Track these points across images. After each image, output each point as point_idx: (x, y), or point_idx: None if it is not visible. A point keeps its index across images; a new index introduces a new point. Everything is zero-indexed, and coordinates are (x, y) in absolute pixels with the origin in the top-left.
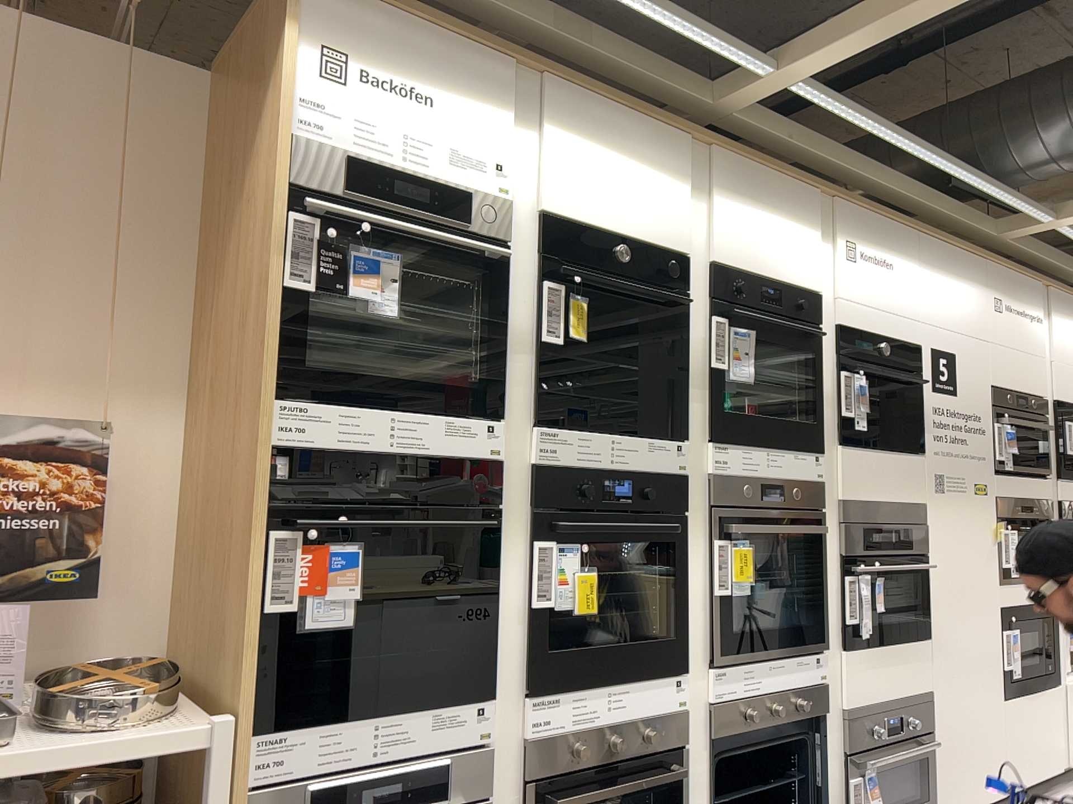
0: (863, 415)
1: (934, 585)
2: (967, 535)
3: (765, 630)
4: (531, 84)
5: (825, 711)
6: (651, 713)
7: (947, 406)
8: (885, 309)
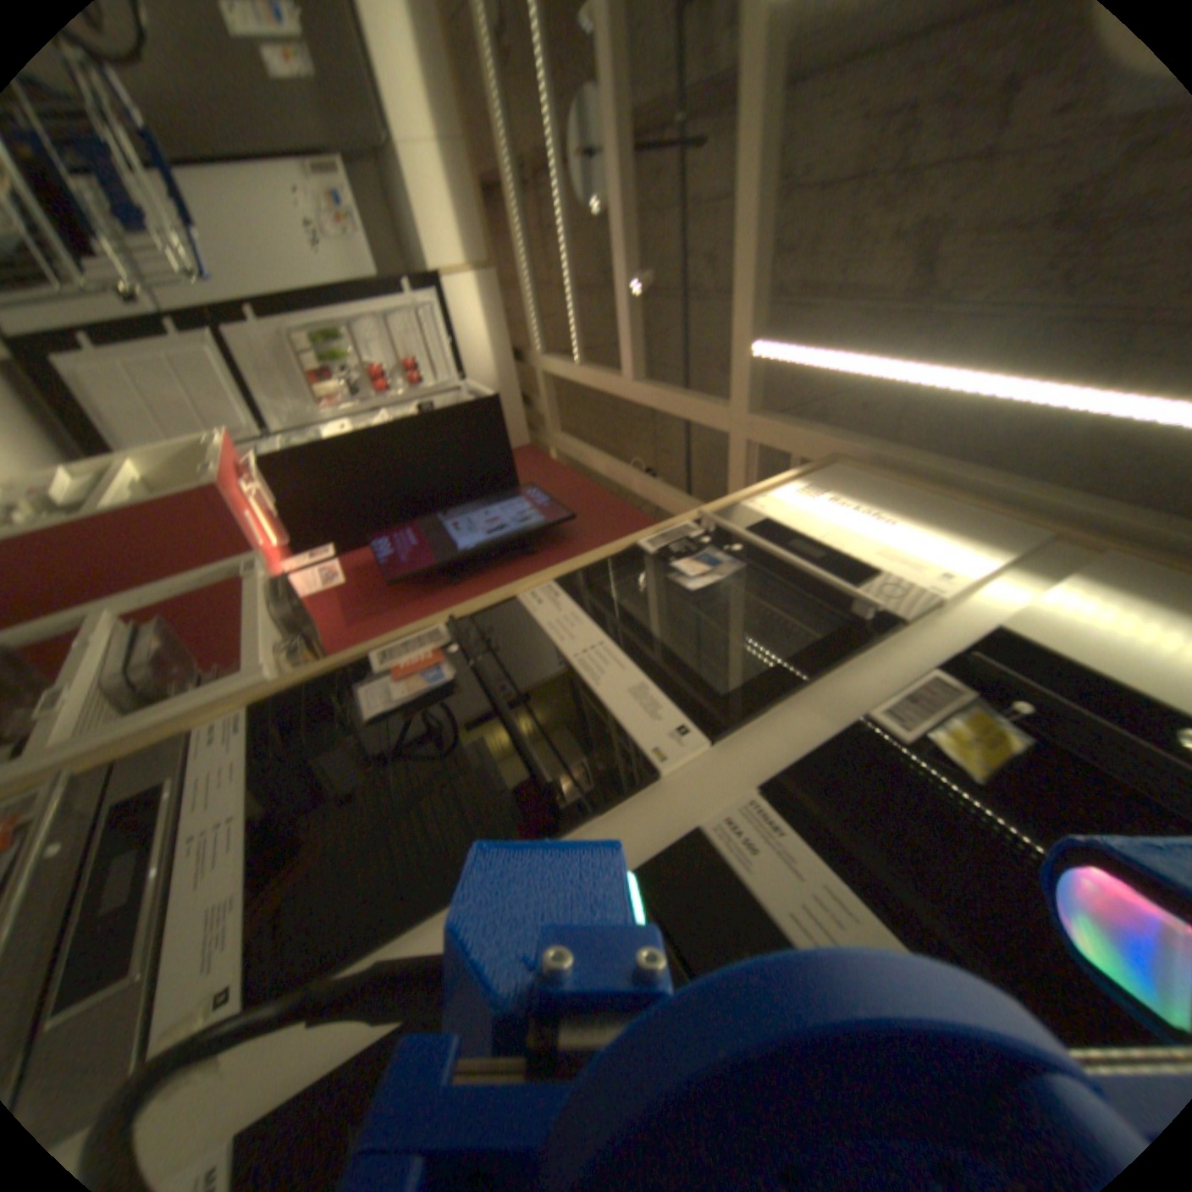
0: None
1: None
2: None
3: None
4: (1072, 559)
5: None
6: None
7: None
8: None
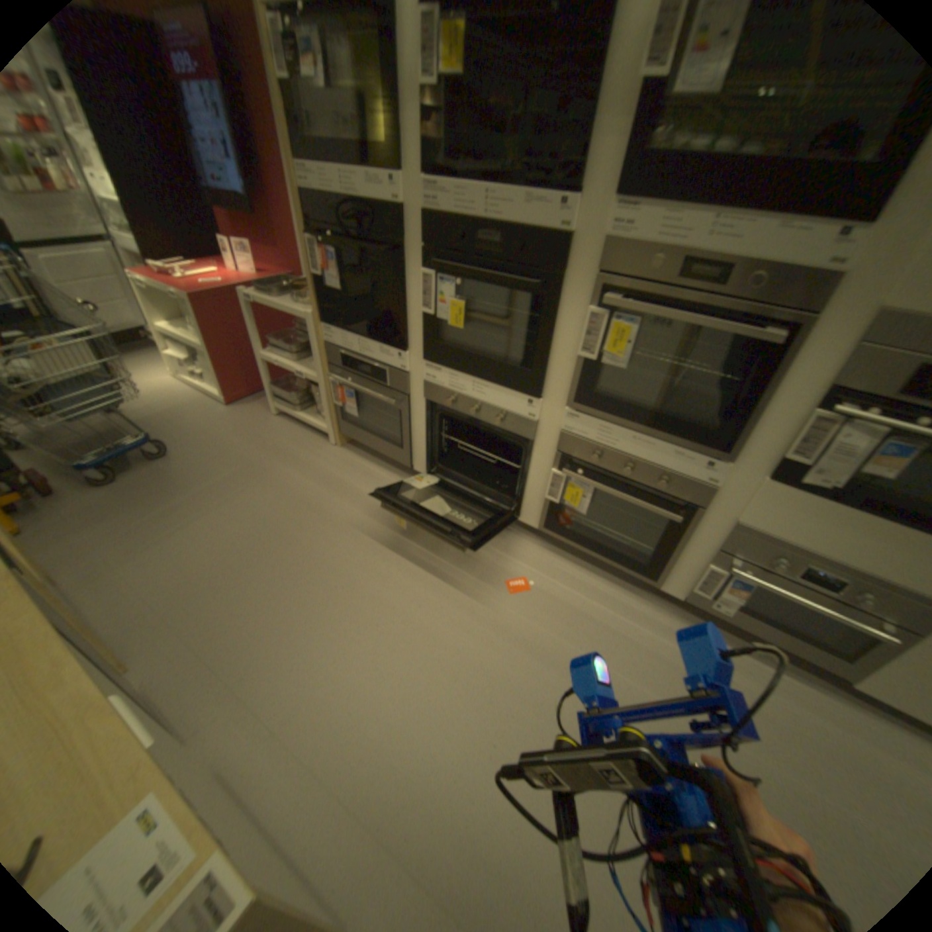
0: None
1: None
2: None
3: (662, 411)
4: None
5: (703, 507)
6: (503, 409)
7: None
8: None
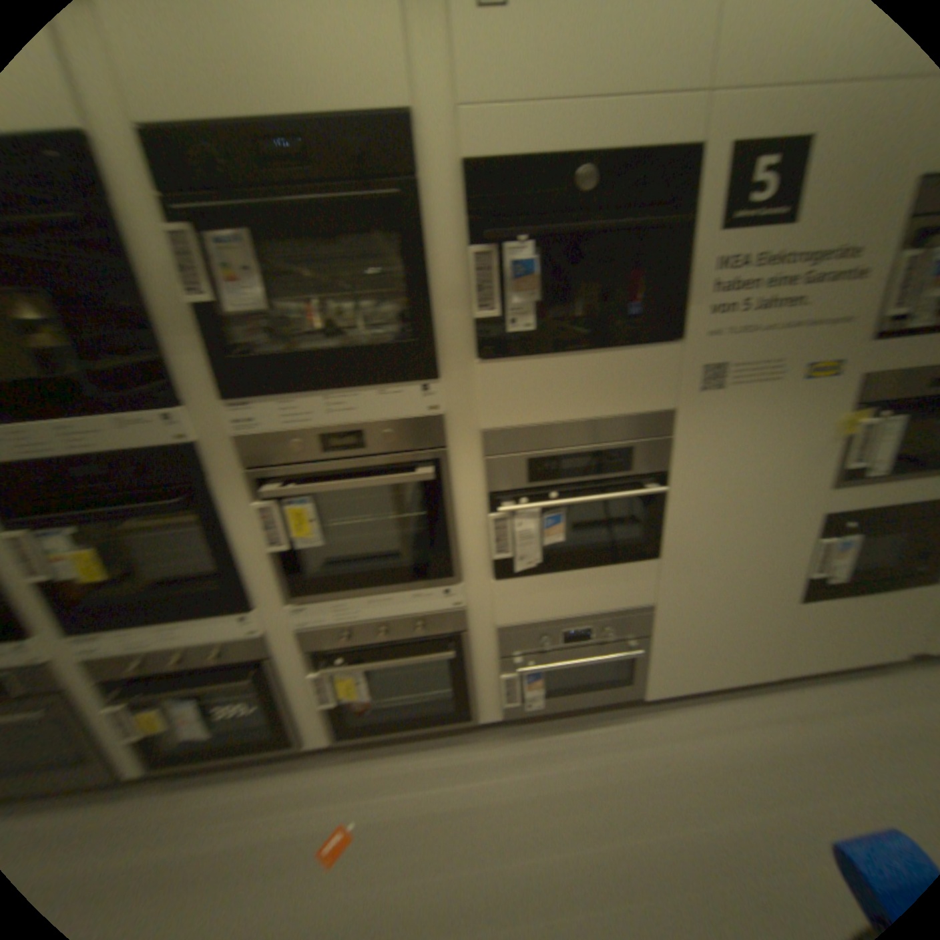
0: (522, 309)
1: (677, 505)
2: (770, 438)
3: (378, 565)
4: None
5: (461, 630)
6: (206, 645)
7: (766, 247)
8: (600, 89)
